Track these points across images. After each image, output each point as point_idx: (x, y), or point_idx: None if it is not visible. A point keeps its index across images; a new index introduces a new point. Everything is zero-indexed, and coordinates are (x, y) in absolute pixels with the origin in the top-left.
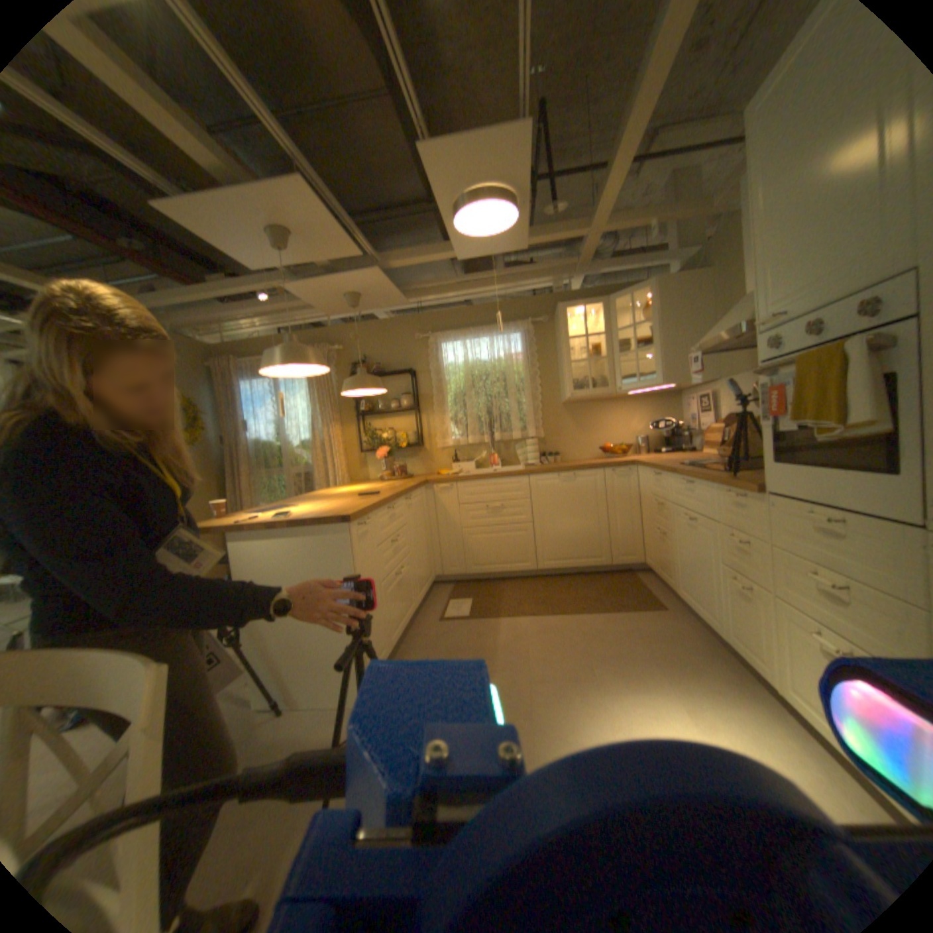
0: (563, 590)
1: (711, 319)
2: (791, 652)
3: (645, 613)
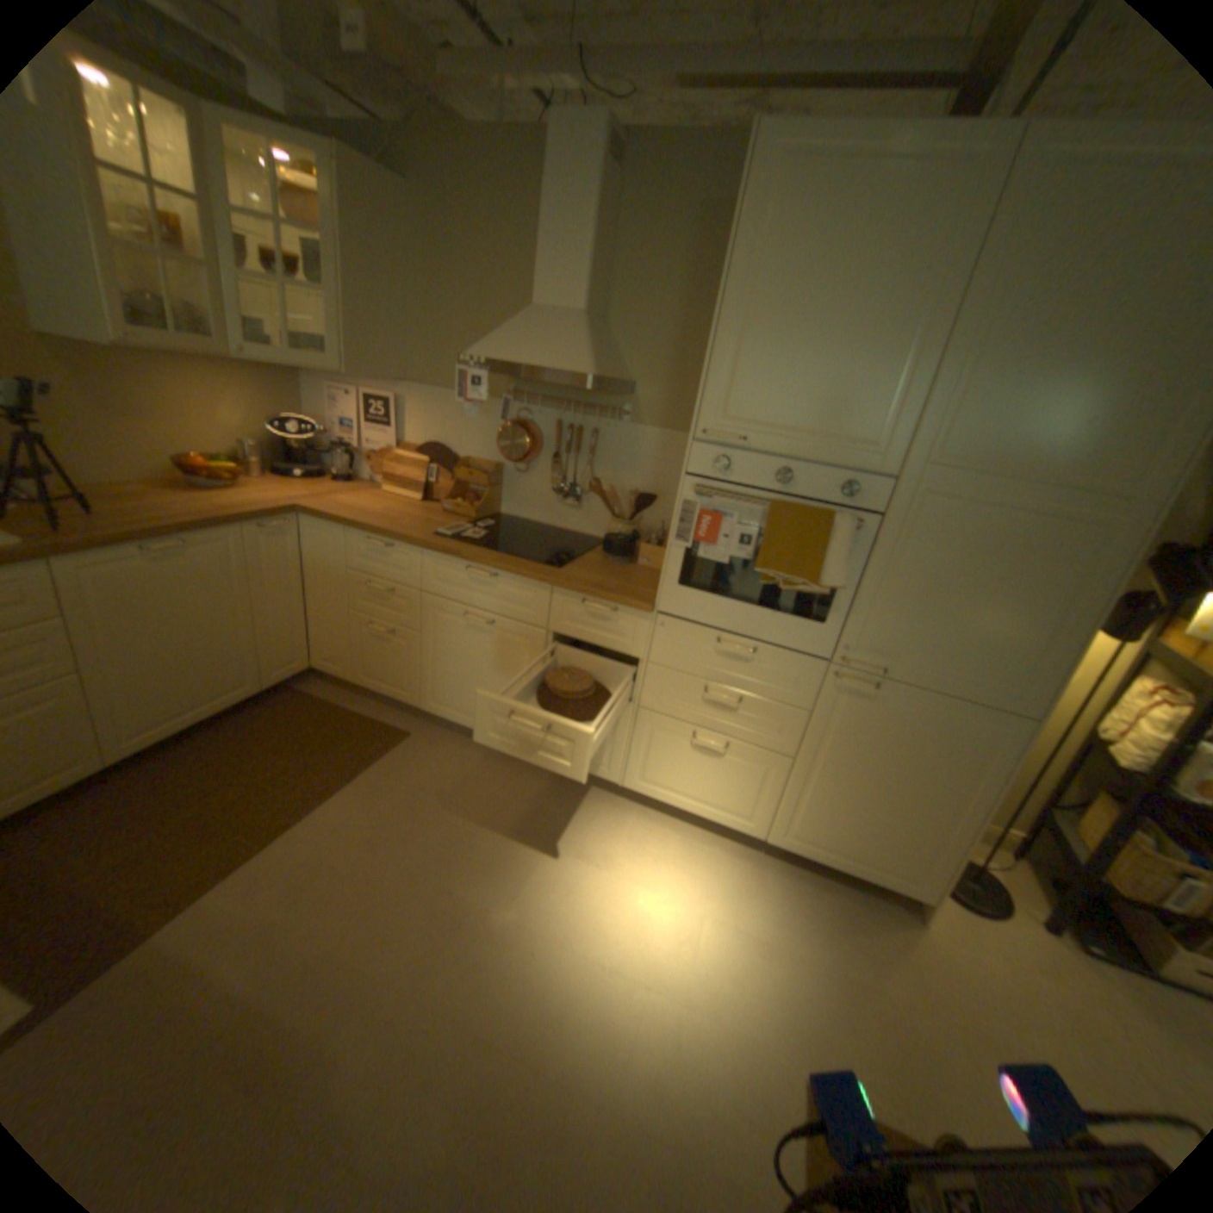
0: (211, 780)
1: (400, 278)
2: (652, 750)
3: (393, 752)
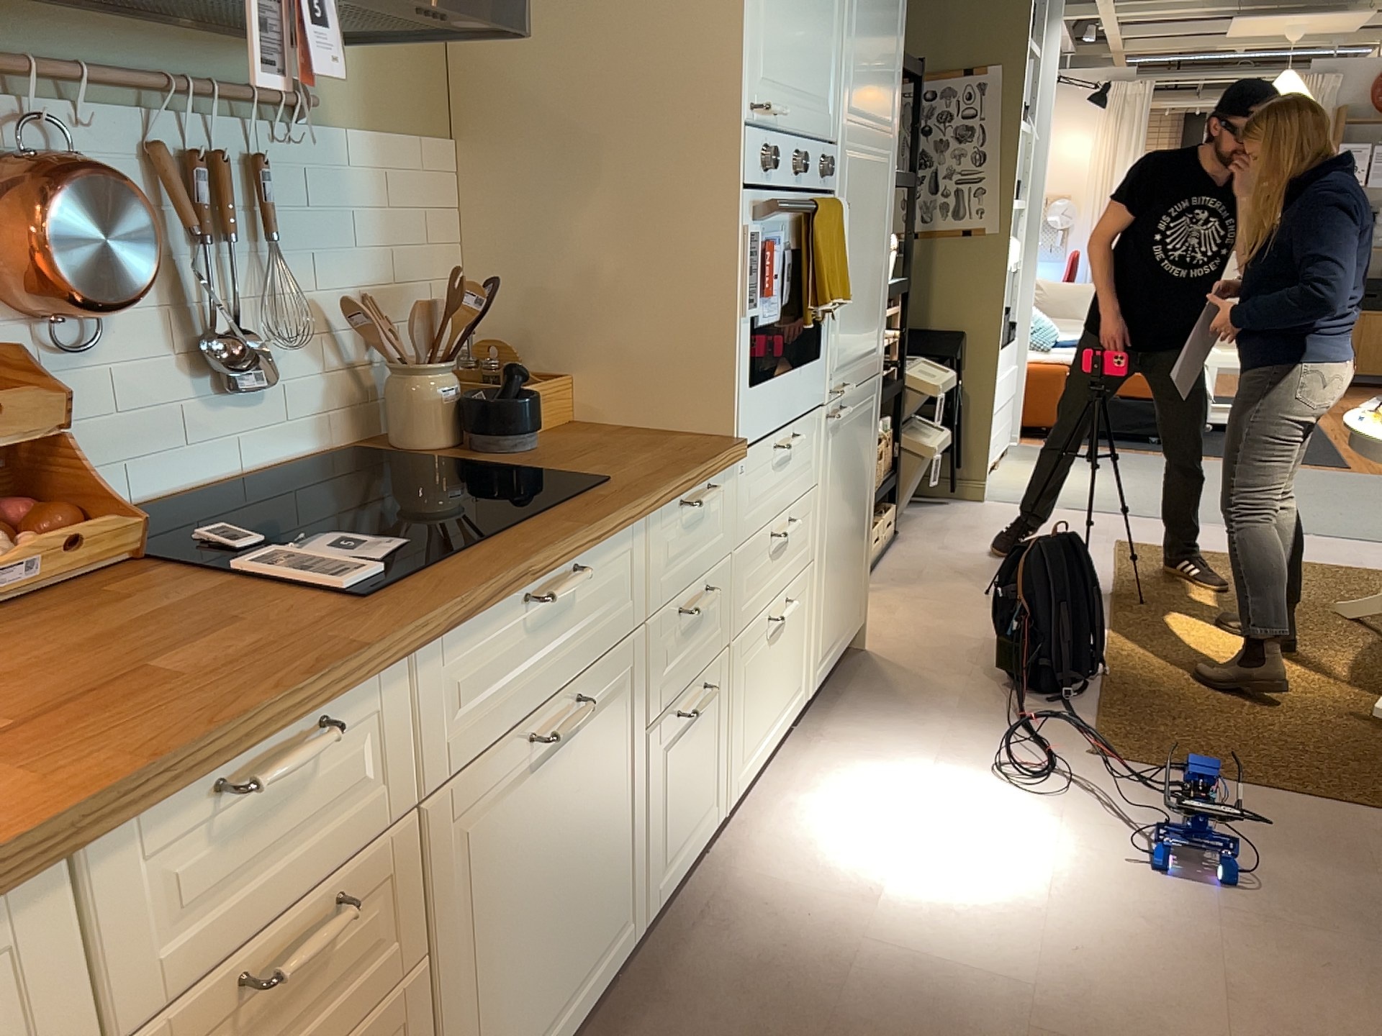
0: None
1: None
2: (746, 697)
3: None
